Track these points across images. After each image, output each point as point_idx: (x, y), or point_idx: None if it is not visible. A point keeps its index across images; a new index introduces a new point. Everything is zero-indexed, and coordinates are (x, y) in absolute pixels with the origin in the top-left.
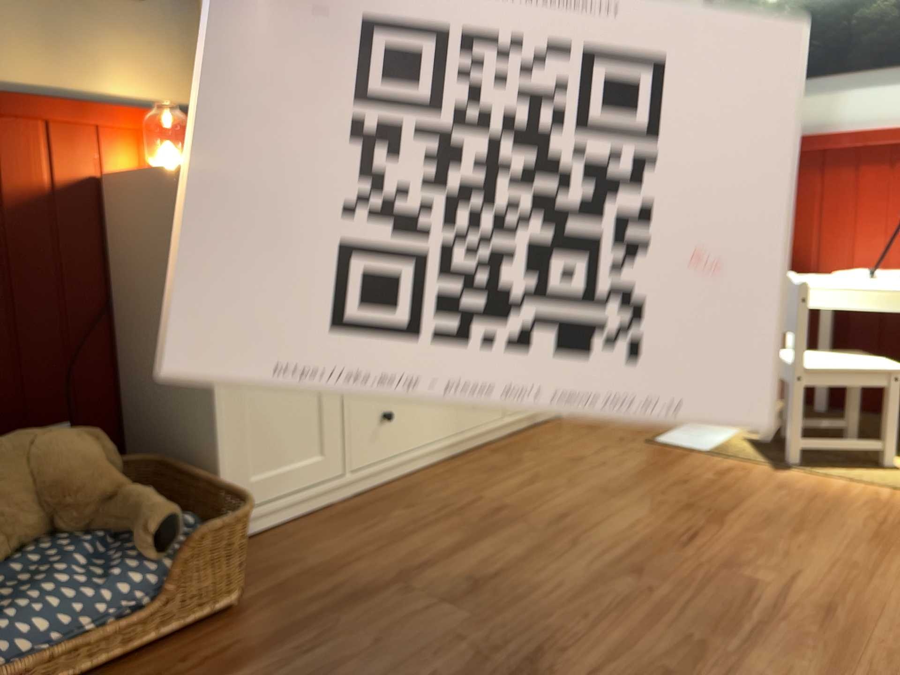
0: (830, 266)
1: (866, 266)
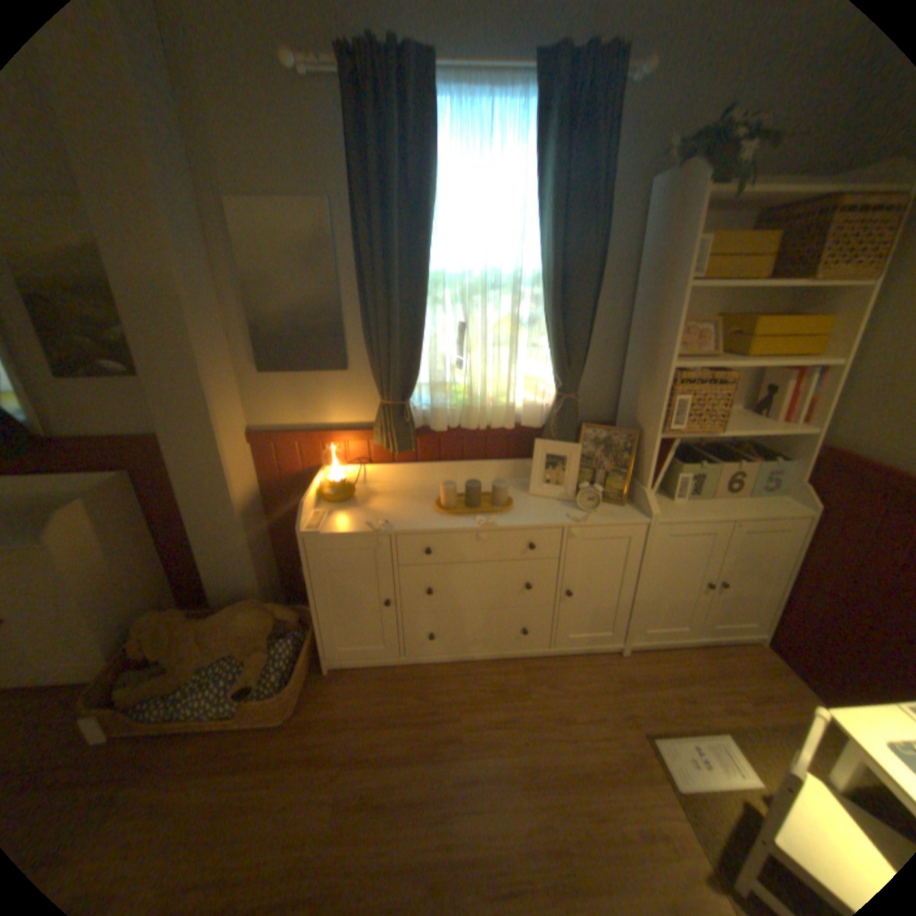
0: None
1: None
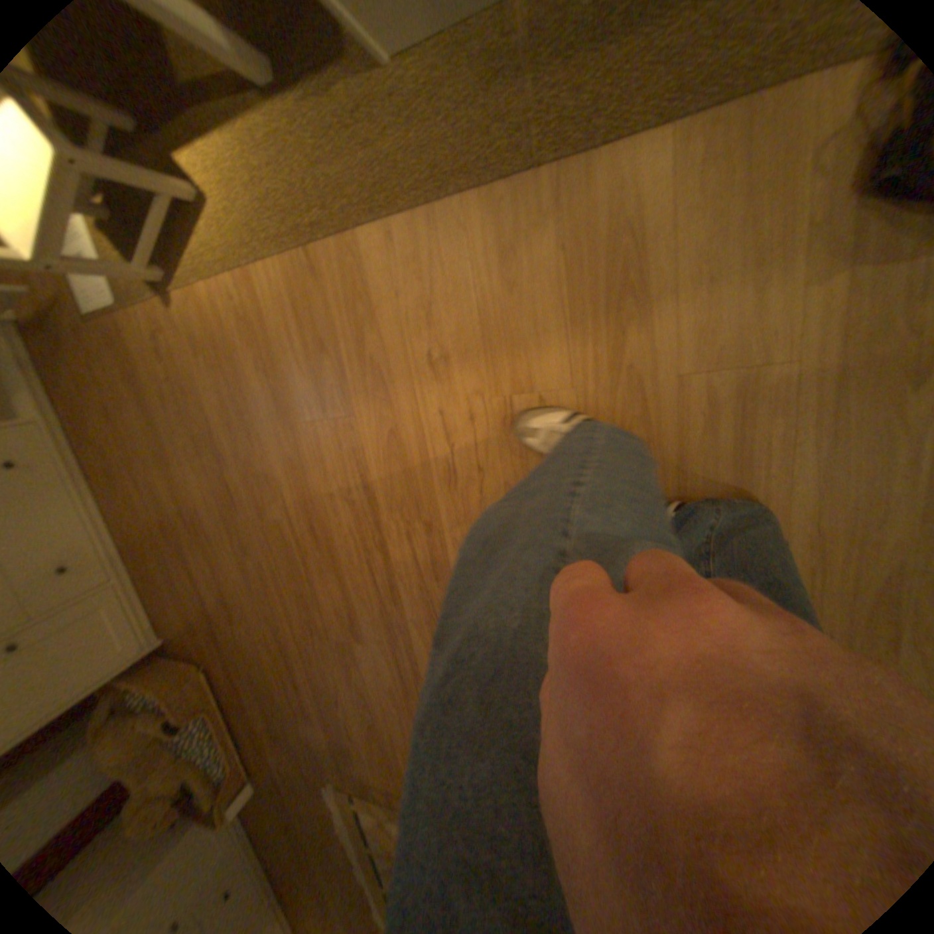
0: None
1: None
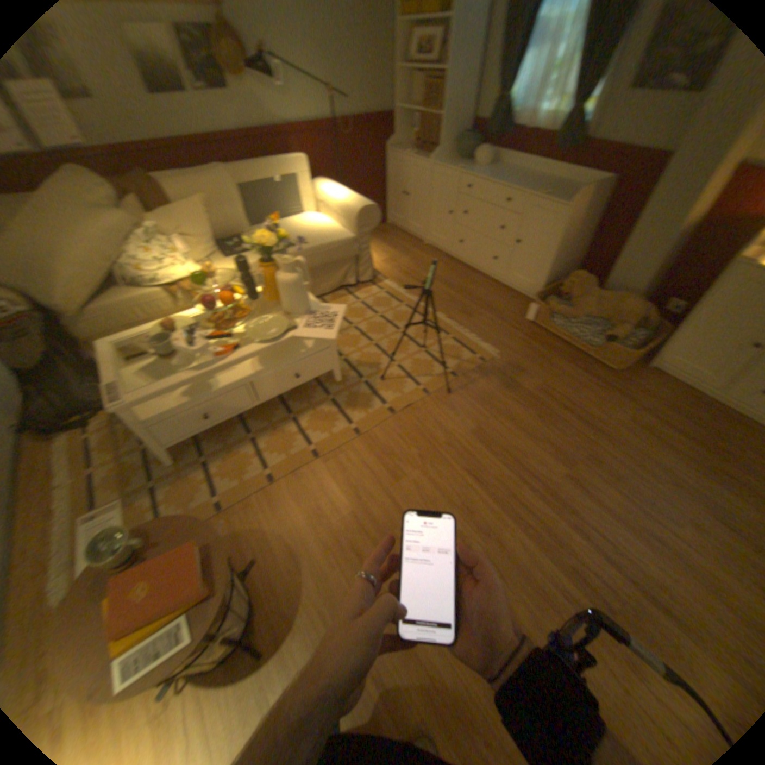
0: None
1: None
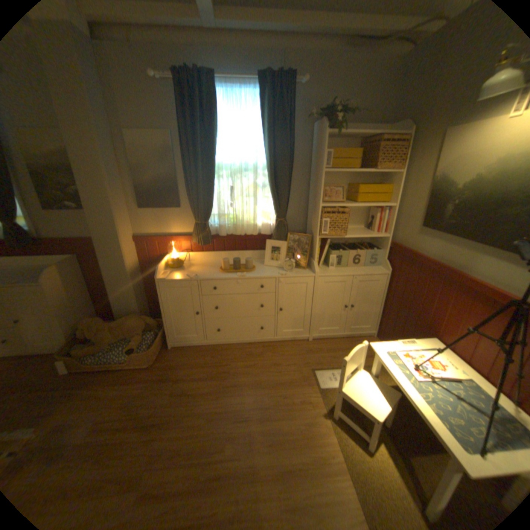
0: (447, 340)
1: (462, 353)
